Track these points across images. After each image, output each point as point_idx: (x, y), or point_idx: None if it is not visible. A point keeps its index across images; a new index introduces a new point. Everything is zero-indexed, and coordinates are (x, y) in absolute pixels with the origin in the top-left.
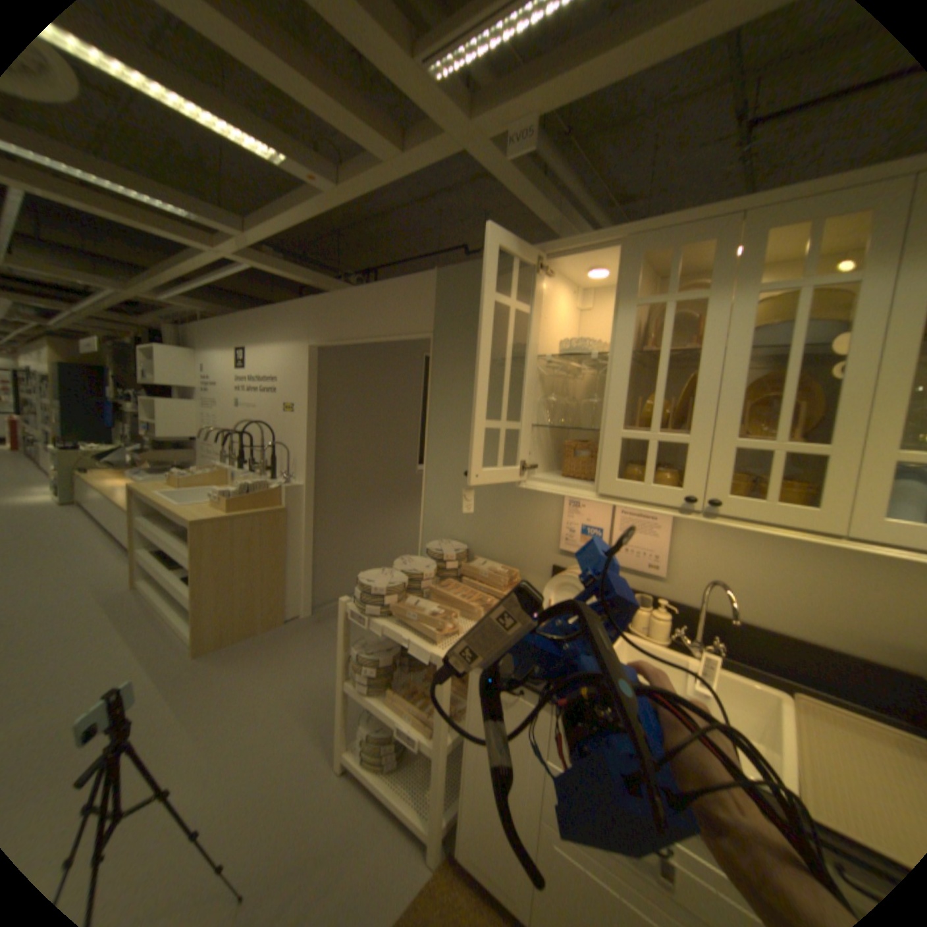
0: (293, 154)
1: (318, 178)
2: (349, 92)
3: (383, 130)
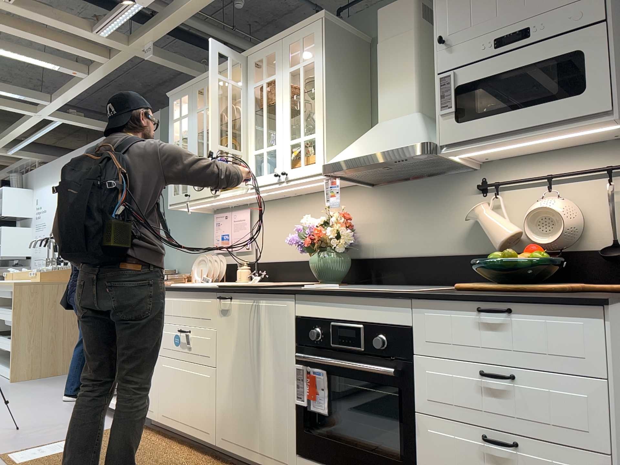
0: (66, 65)
1: (80, 73)
2: (81, 42)
3: (100, 52)
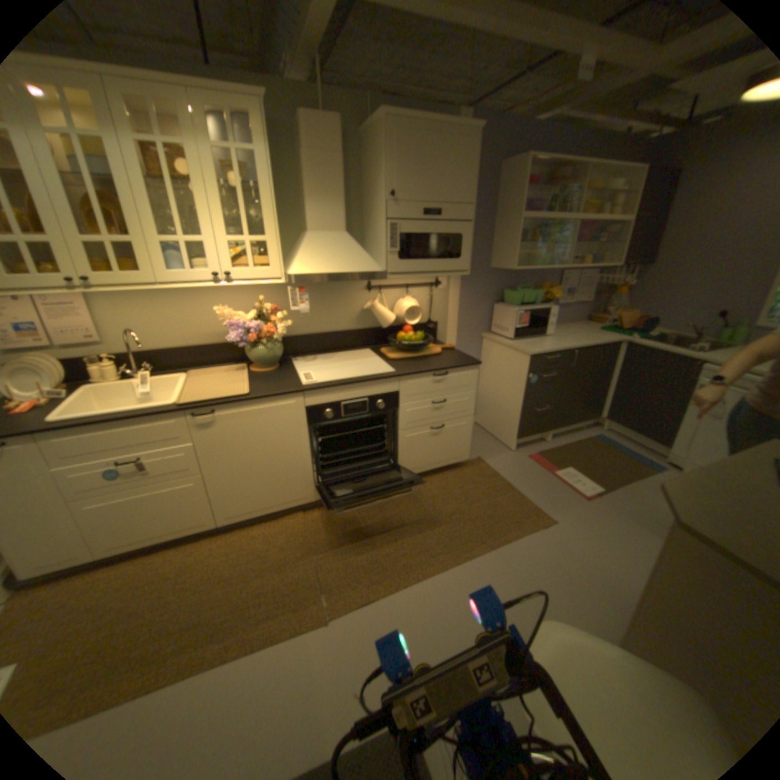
0: None
1: None
2: None
3: None
